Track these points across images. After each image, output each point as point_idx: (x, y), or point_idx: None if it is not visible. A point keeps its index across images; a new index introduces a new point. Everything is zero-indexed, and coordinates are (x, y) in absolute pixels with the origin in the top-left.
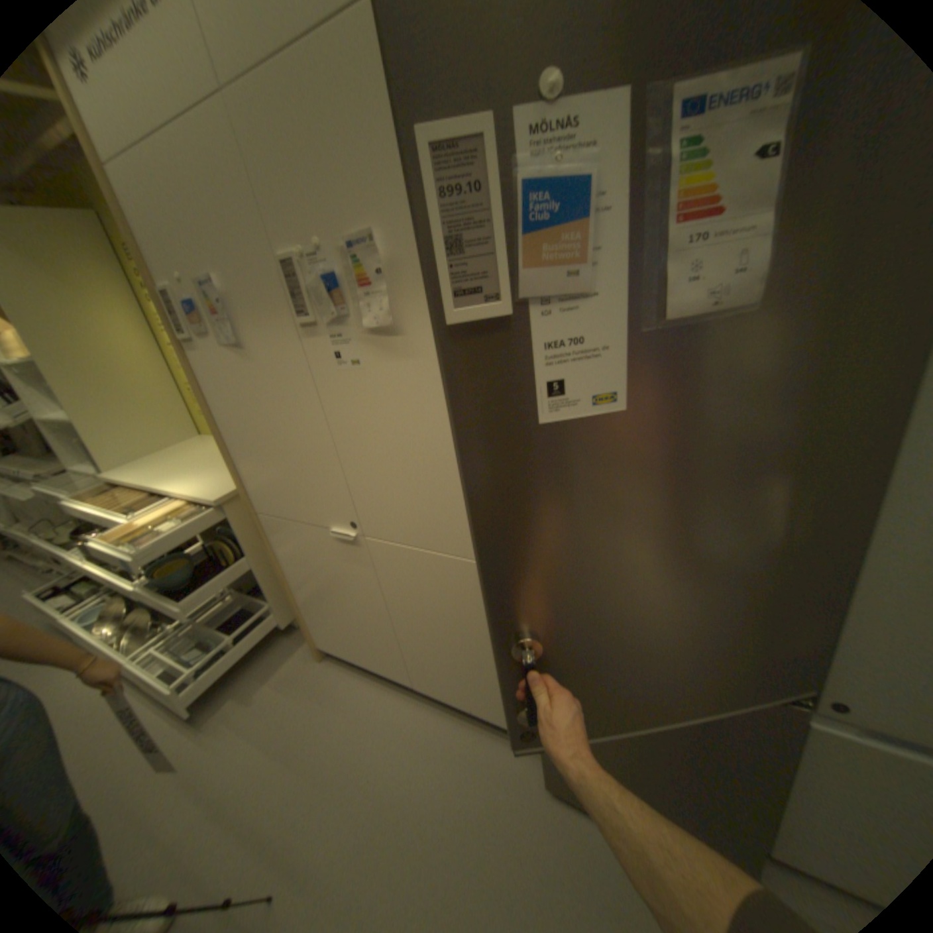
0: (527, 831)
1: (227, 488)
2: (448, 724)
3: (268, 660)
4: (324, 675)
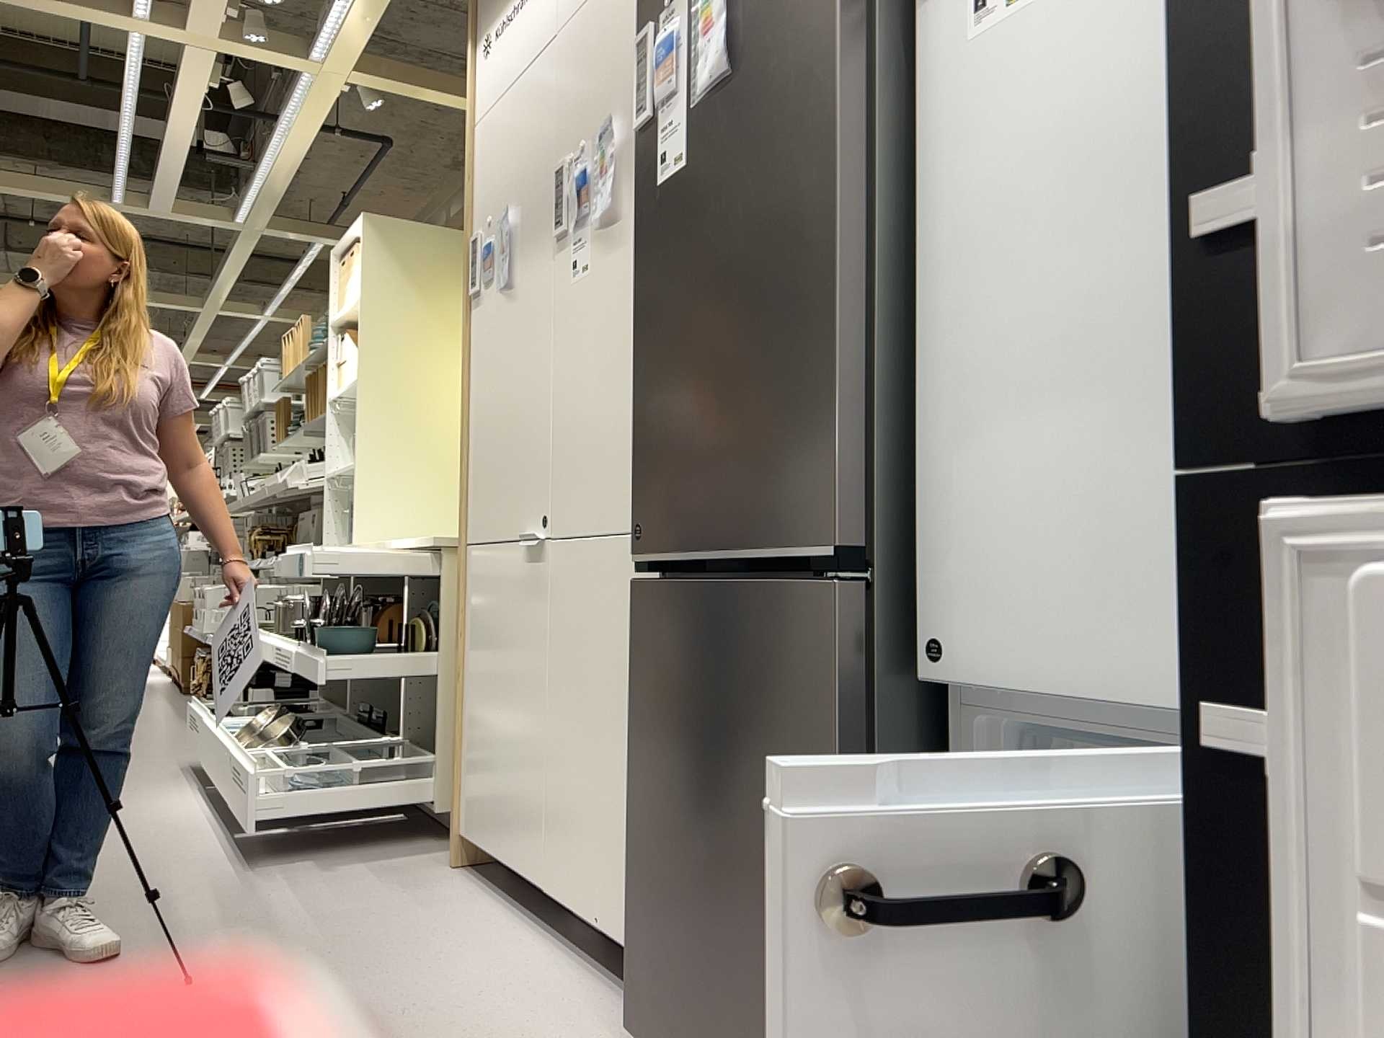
0: None
1: (458, 537)
2: (563, 963)
3: (391, 849)
4: (445, 879)
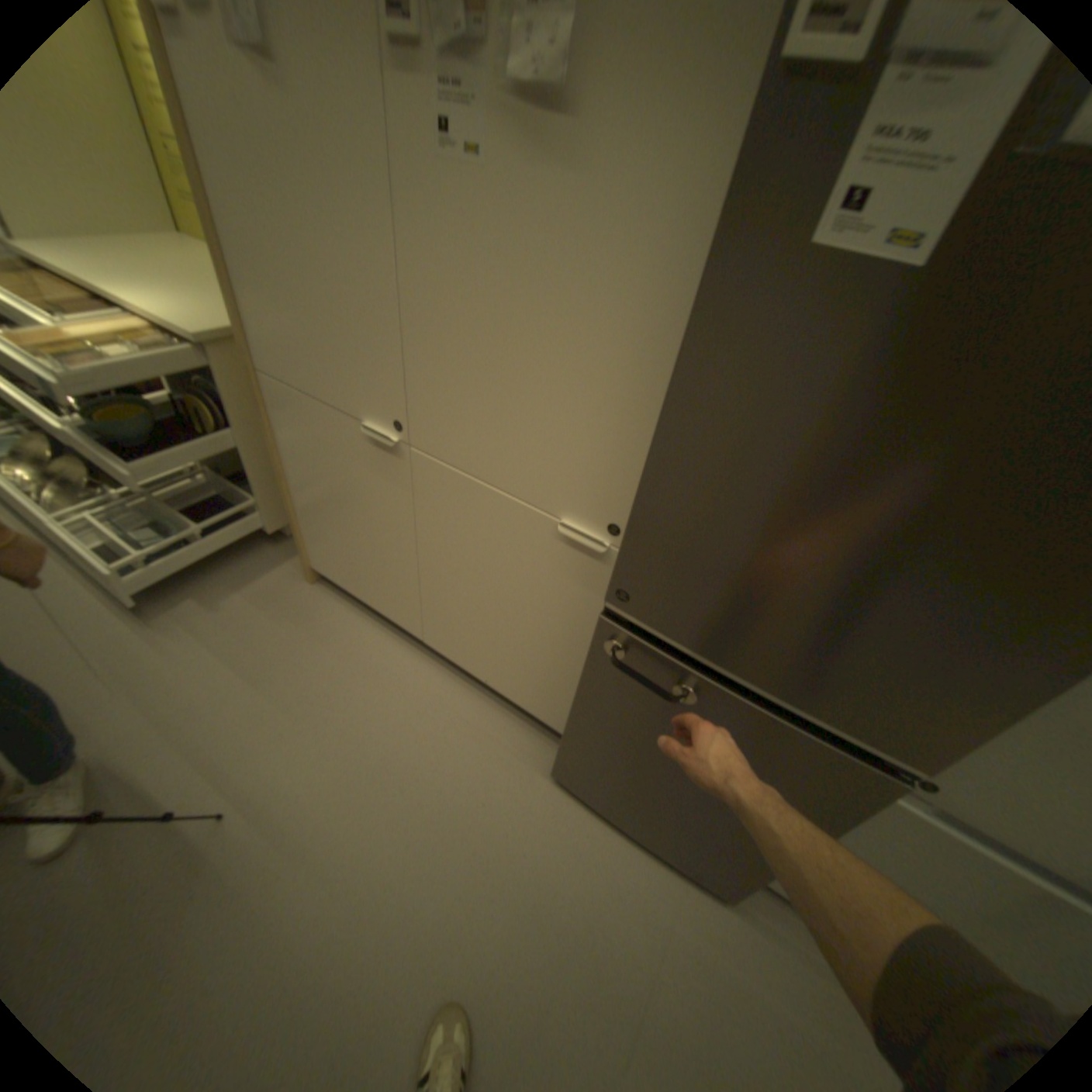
0: (522, 809)
1: (216, 323)
2: (457, 687)
3: (247, 567)
4: (316, 601)
